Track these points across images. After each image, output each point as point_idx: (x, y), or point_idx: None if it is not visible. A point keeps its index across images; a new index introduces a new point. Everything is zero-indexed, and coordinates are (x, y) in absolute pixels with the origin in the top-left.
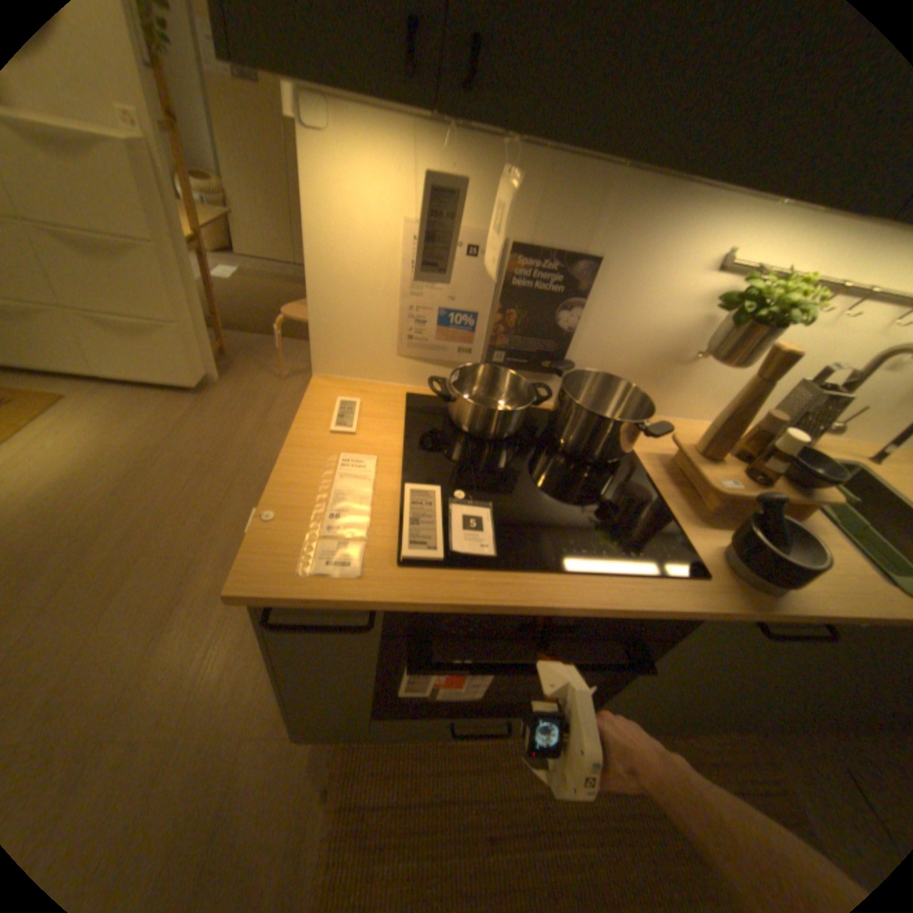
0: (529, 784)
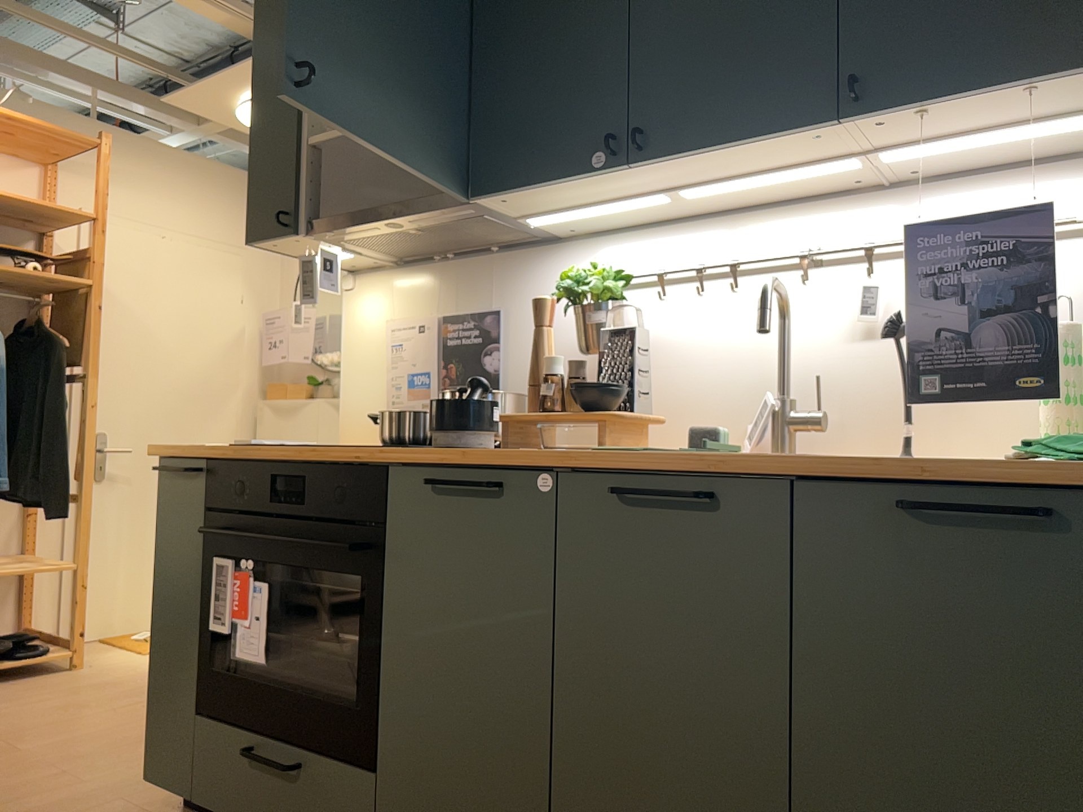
0: None
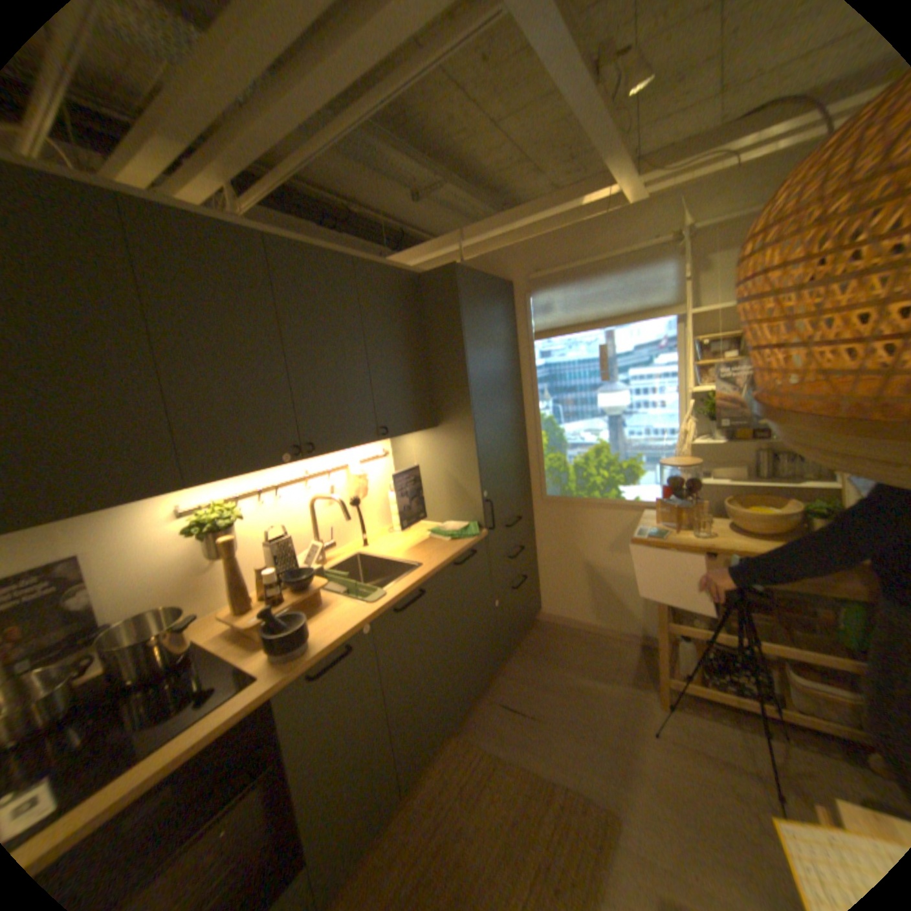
0: None
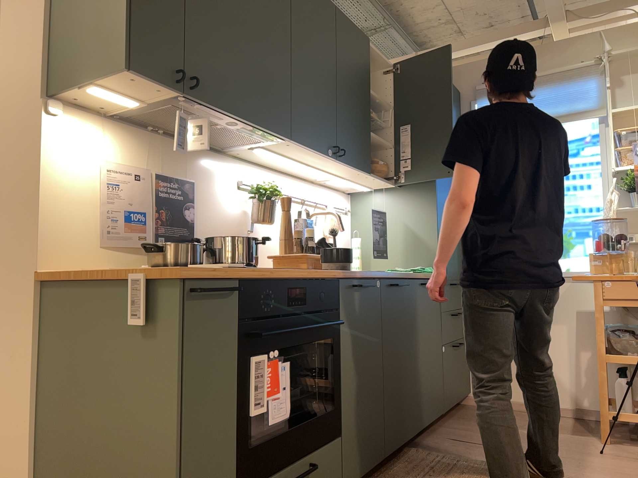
0: None
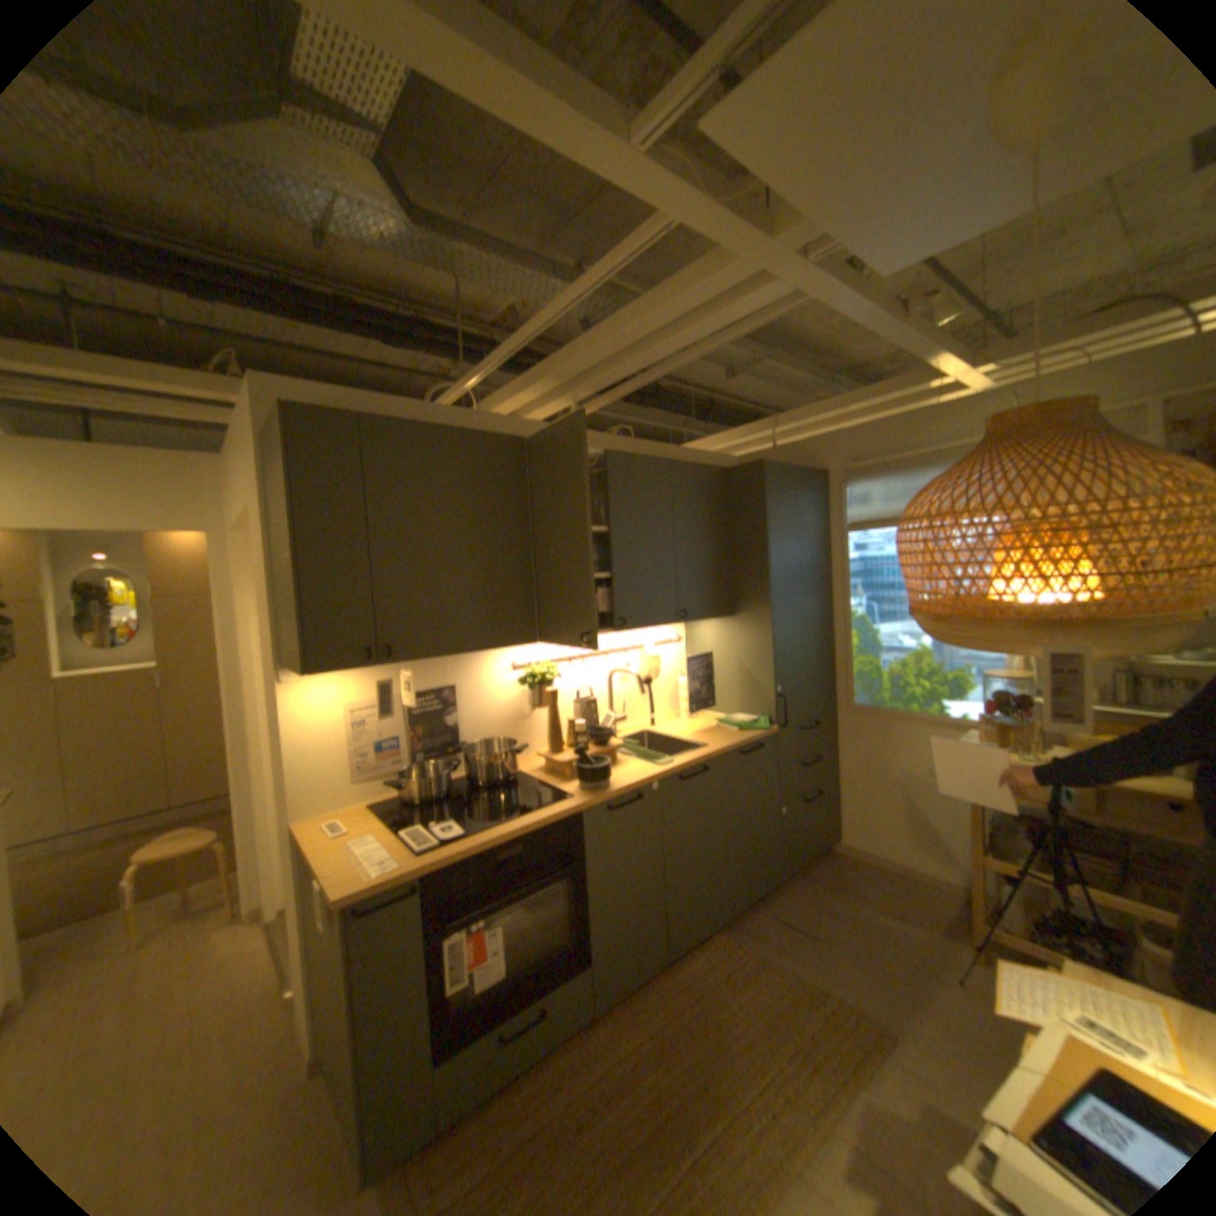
0: (588, 1077)
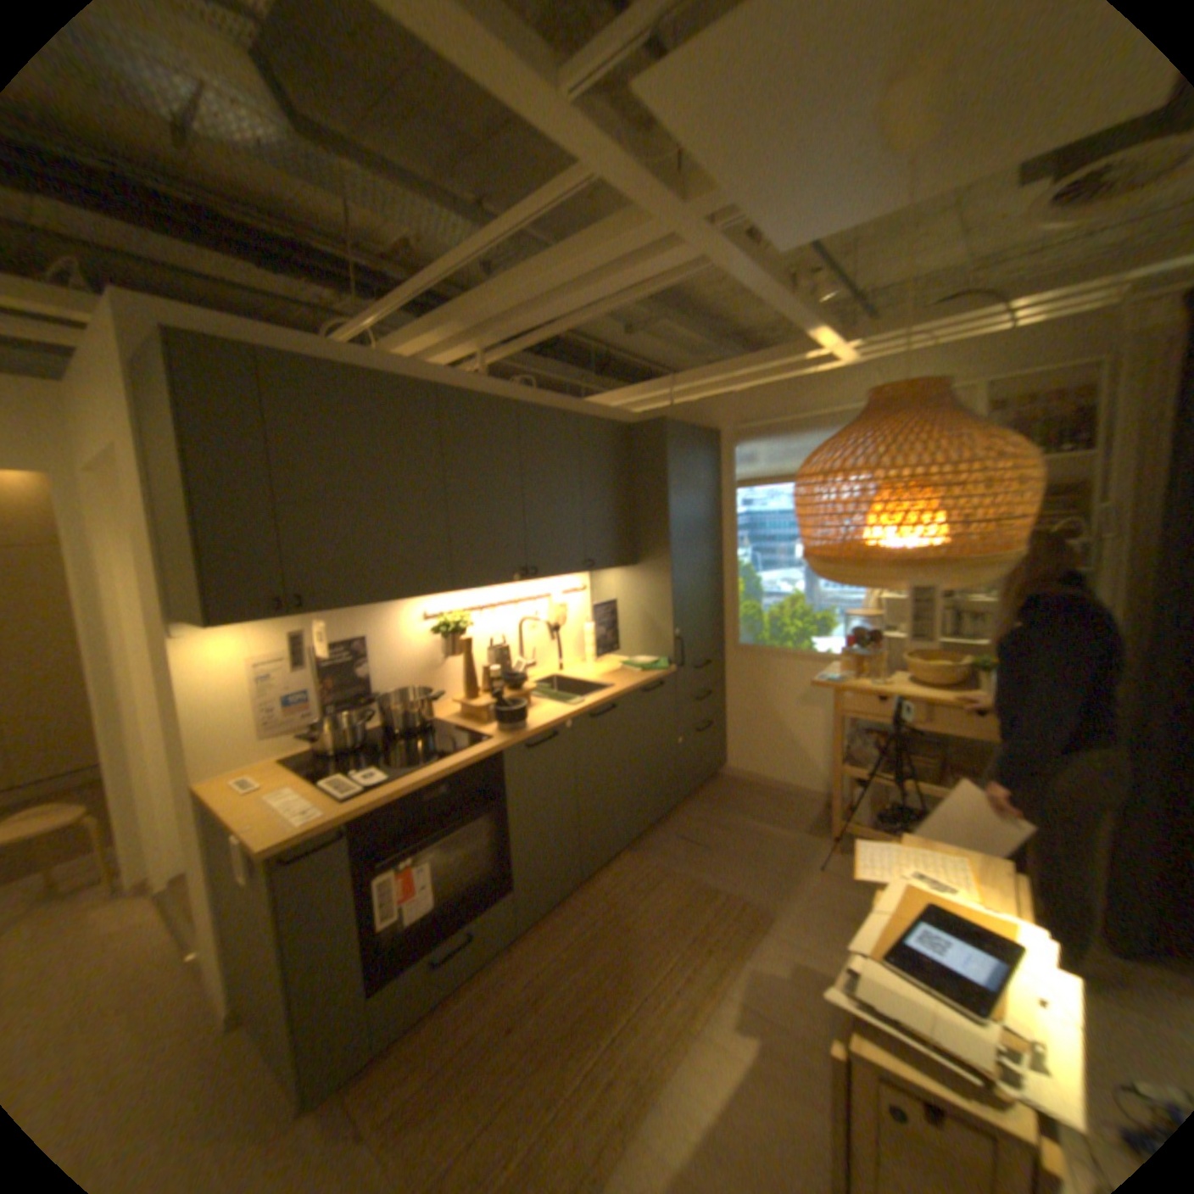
0: (513, 987)
